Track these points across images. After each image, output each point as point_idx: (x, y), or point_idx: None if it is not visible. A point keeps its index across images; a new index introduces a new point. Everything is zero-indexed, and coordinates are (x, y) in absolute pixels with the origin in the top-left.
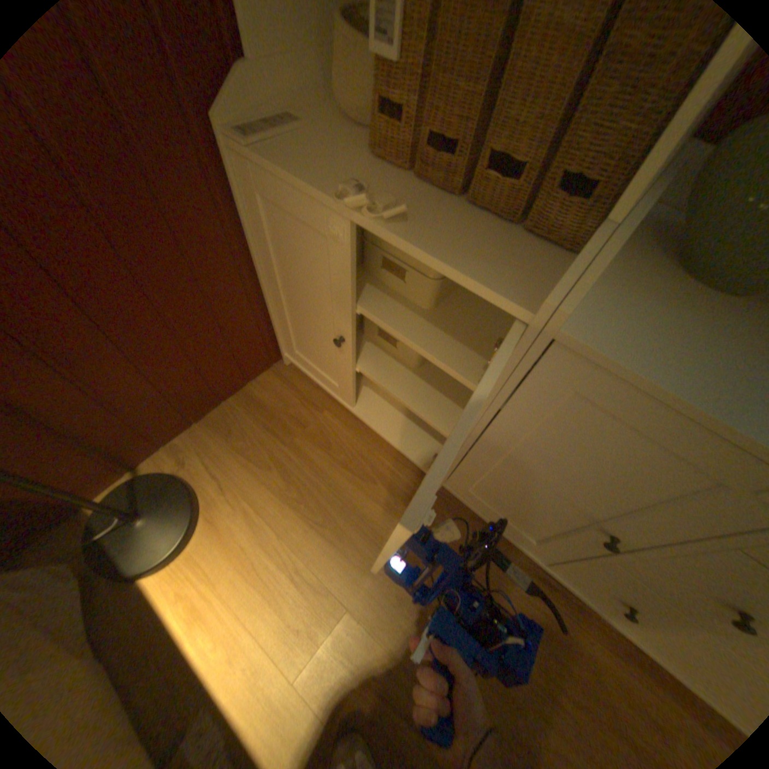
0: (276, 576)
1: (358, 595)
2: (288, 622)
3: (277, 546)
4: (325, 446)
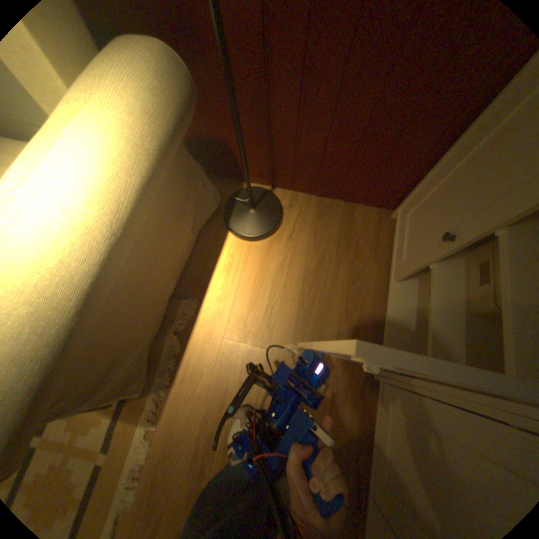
0: (264, 298)
1: (279, 354)
2: (247, 320)
3: (279, 289)
4: (353, 280)
